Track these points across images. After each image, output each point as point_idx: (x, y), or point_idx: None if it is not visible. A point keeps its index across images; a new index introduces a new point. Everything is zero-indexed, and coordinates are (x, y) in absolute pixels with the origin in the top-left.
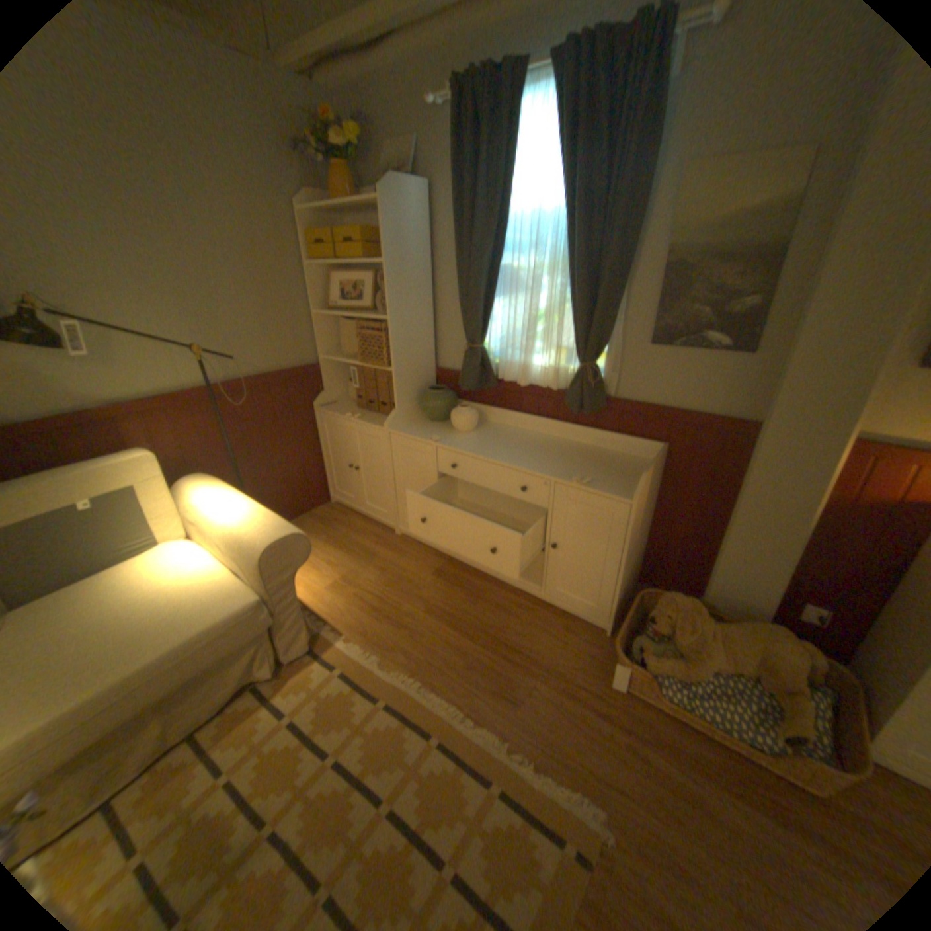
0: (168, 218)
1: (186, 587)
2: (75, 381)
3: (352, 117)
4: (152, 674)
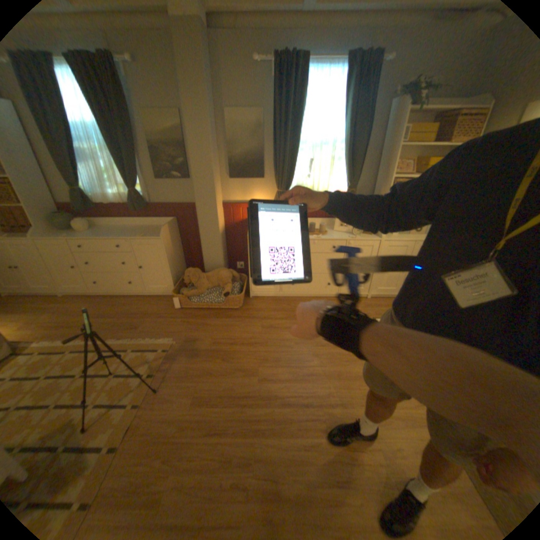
0: None
1: None
2: None
3: None
4: None
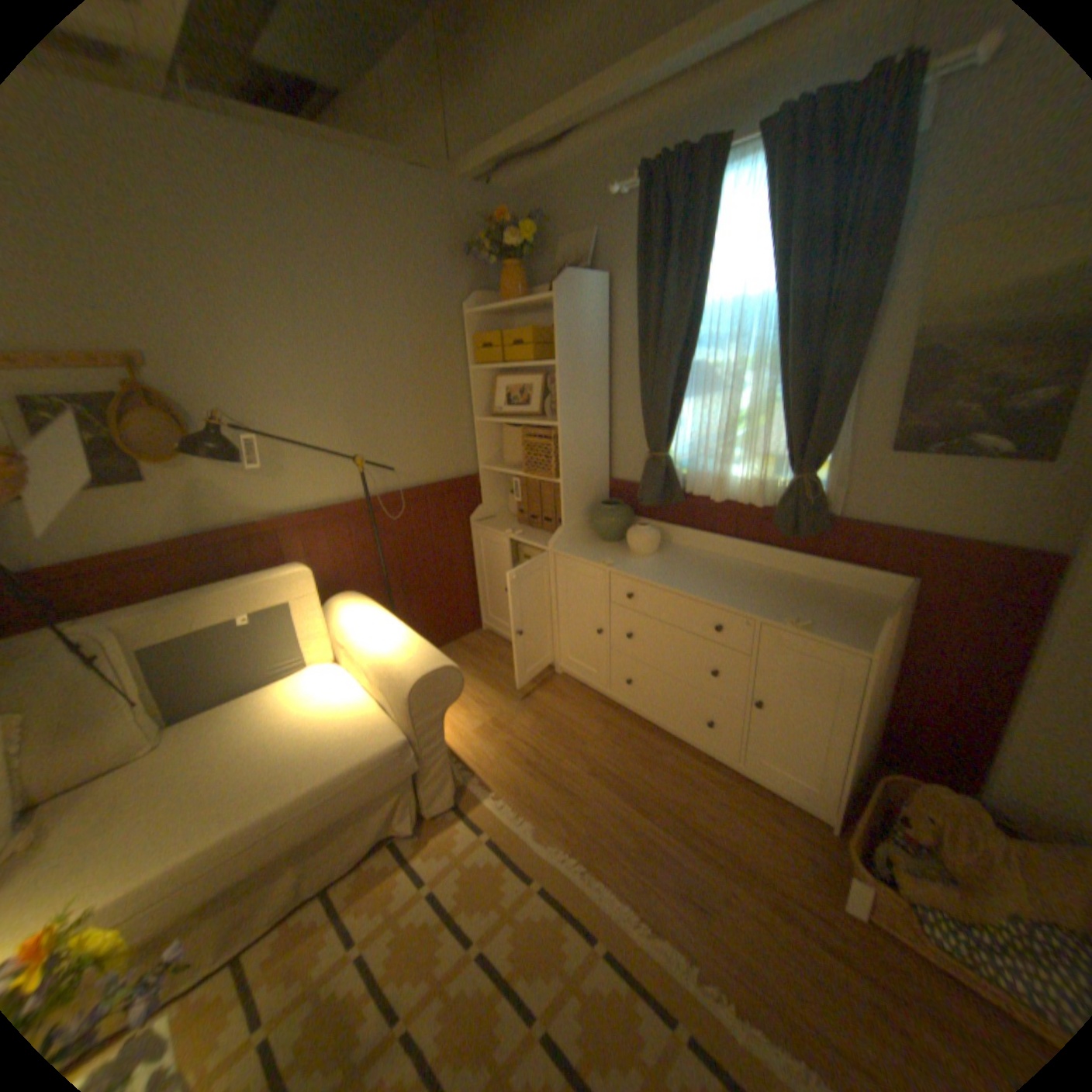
0: (344, 331)
1: (332, 719)
2: (246, 495)
3: (529, 217)
4: (294, 815)
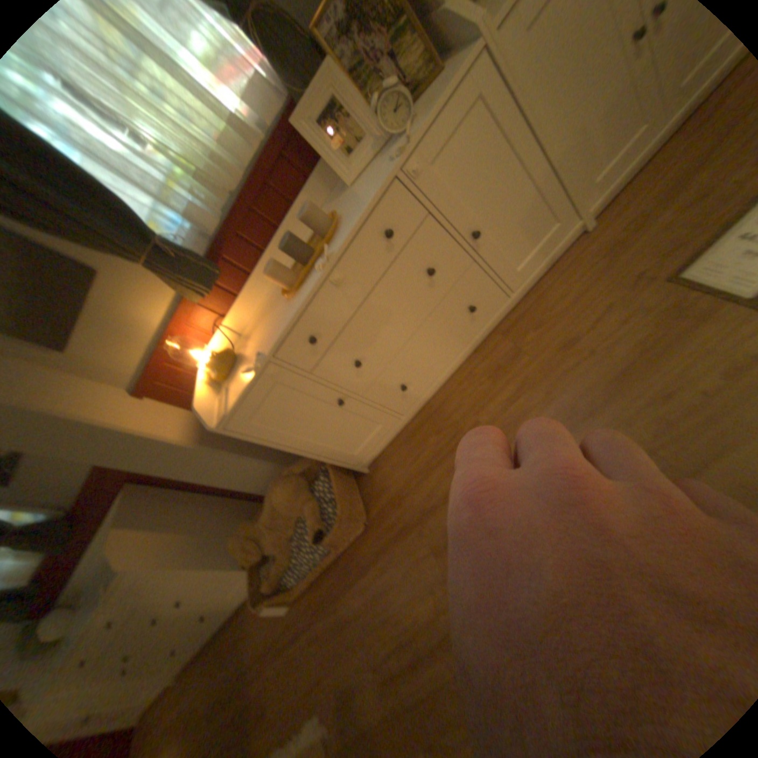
0: None
1: None
2: None
3: None
4: None
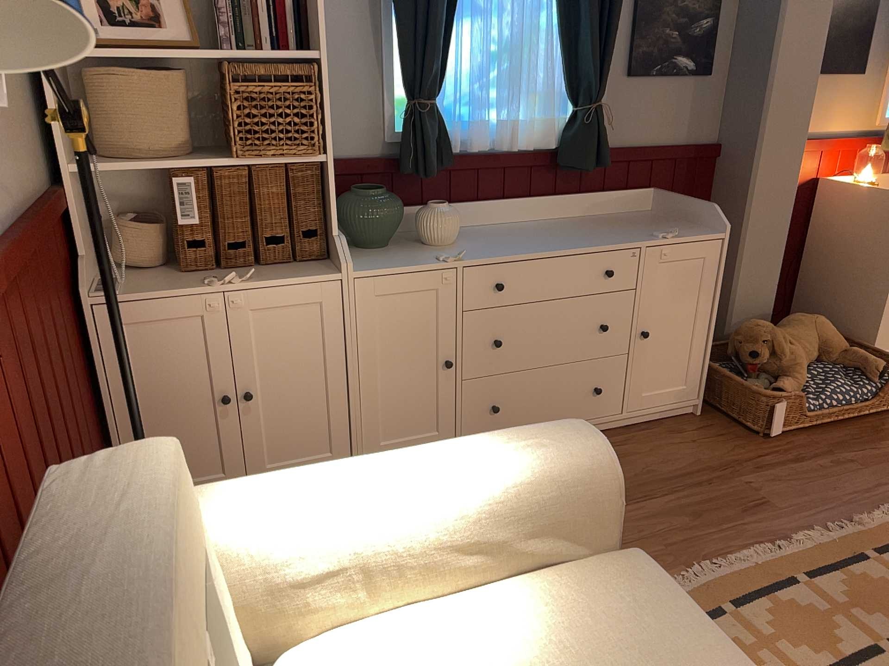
0: None
1: (542, 640)
2: None
3: None
4: None
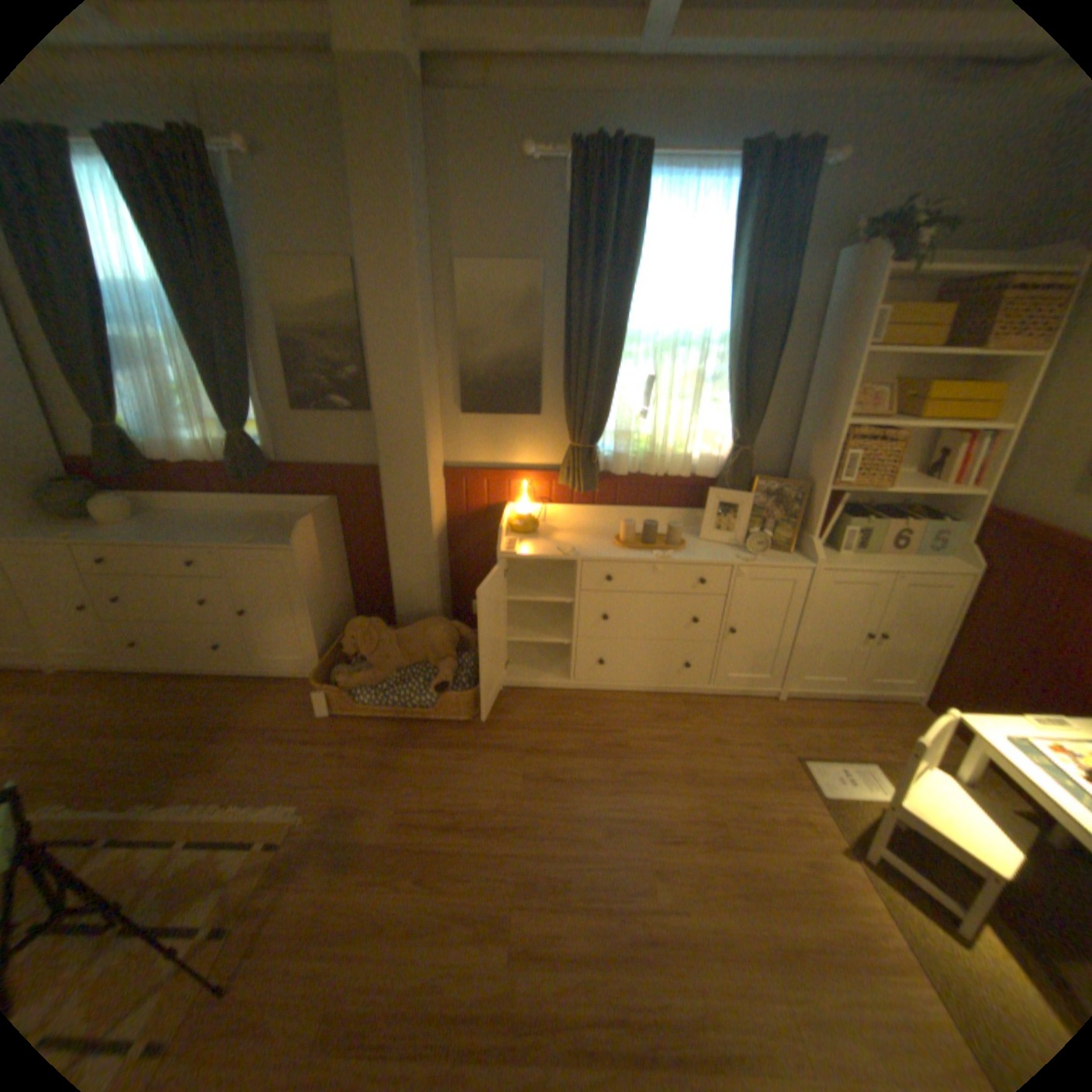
0: None
1: None
2: None
3: None
4: None
